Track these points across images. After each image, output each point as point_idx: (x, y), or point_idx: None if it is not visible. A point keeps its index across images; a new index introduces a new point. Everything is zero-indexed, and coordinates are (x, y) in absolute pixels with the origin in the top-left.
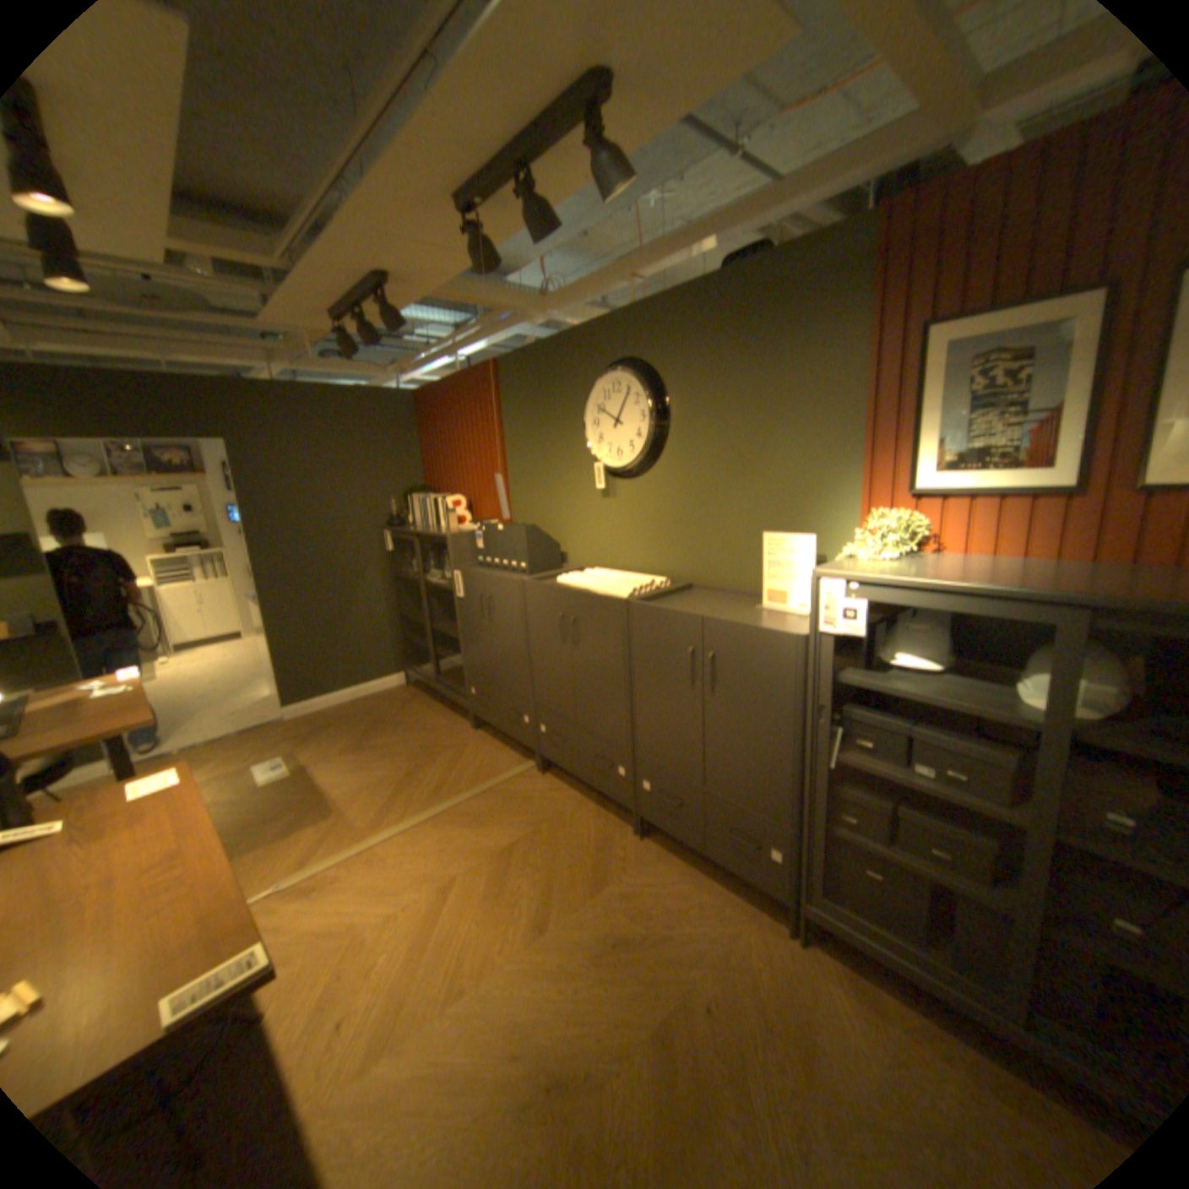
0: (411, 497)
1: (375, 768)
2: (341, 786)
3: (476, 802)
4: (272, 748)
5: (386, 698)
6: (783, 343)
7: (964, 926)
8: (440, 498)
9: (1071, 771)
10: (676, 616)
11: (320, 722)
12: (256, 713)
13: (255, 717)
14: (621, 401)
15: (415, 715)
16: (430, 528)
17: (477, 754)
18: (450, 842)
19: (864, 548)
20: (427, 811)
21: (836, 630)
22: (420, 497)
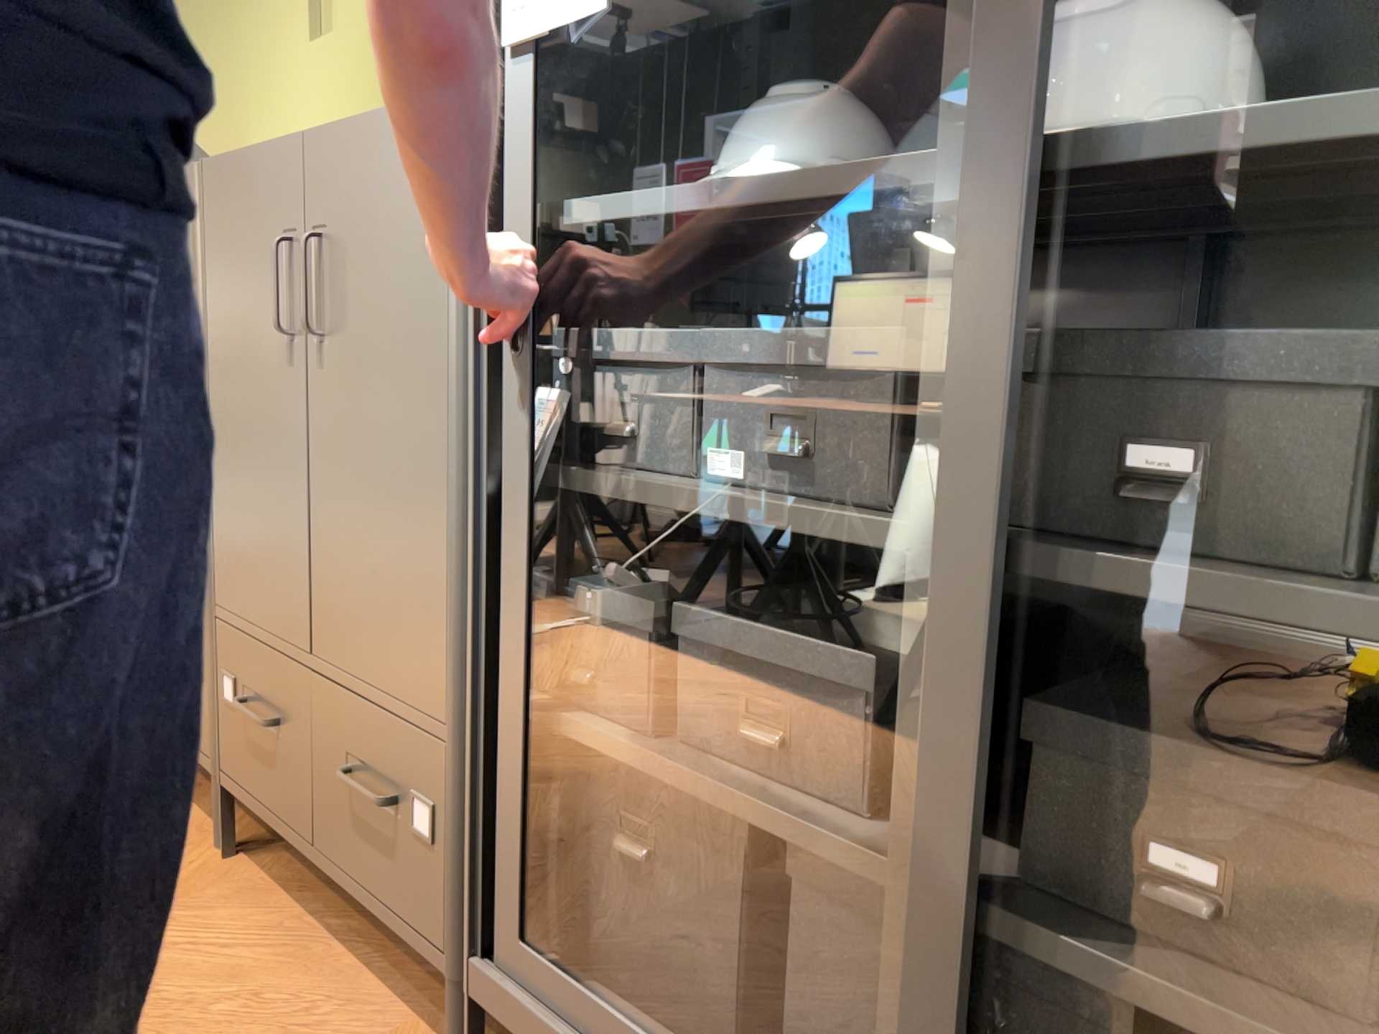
0: None
1: None
2: None
3: None
4: None
5: None
6: None
7: (817, 970)
8: None
9: (1015, 258)
10: (266, 157)
11: None
12: None
13: None
14: None
15: None
16: None
17: None
18: None
19: None
20: None
21: (517, 24)
22: None
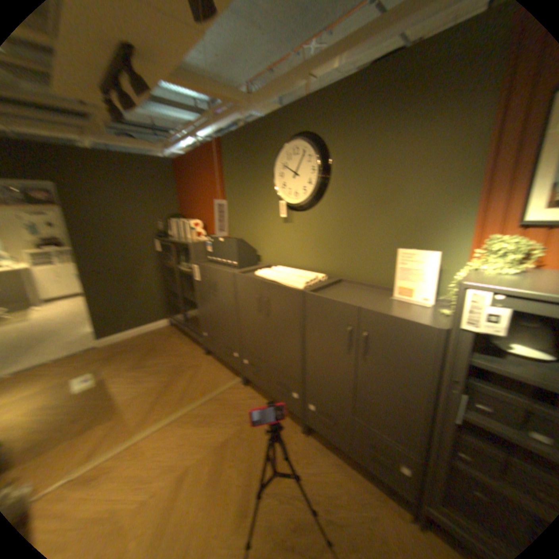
0: (170, 219)
1: (144, 381)
2: (121, 394)
3: (203, 406)
4: (84, 366)
5: (155, 333)
6: (419, 114)
7: None
8: (186, 220)
9: None
10: (339, 304)
11: (115, 349)
12: (79, 342)
13: (77, 345)
14: (297, 160)
15: (171, 345)
16: (180, 237)
17: (205, 371)
18: (185, 437)
19: (487, 262)
20: (173, 413)
21: (478, 328)
22: (175, 220)
